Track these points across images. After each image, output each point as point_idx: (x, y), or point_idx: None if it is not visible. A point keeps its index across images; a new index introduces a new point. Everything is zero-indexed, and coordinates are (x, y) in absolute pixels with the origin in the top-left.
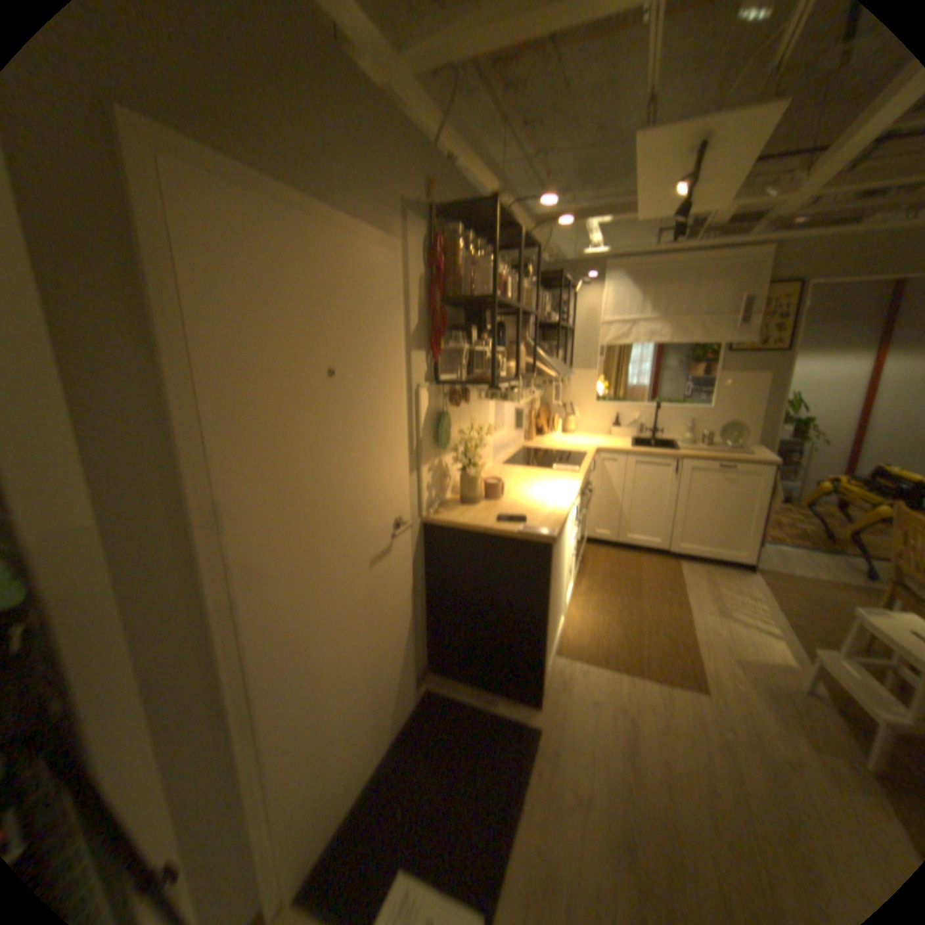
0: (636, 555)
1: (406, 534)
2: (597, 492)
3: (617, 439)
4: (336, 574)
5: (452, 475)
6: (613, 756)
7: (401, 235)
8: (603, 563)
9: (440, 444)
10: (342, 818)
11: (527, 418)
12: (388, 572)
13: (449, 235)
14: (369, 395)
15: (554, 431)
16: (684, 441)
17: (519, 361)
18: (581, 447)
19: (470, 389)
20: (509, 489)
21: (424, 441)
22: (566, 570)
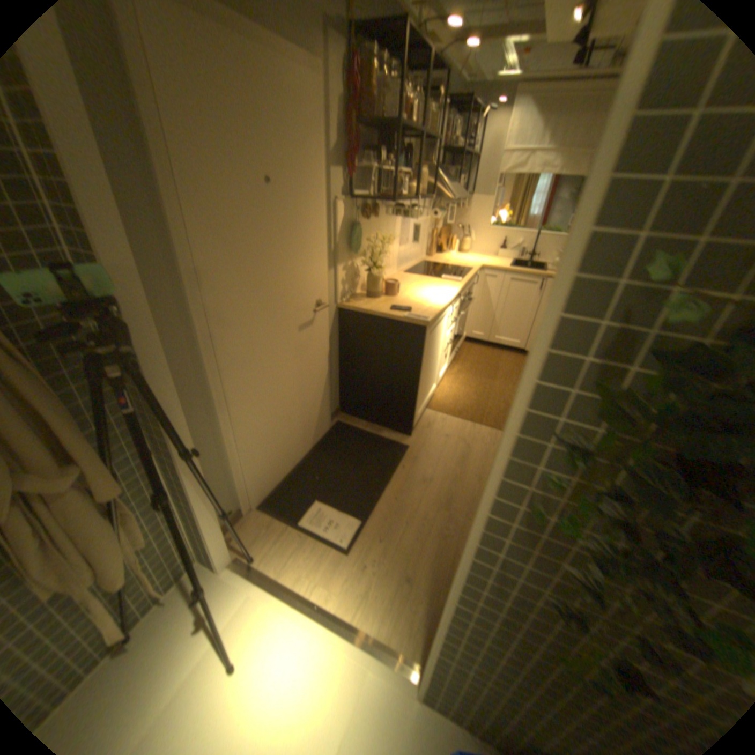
0: (499, 352)
1: (324, 314)
2: (477, 302)
3: (500, 260)
4: (274, 331)
5: (361, 276)
6: (449, 461)
7: (322, 55)
8: (473, 355)
9: (352, 250)
10: (283, 478)
11: (429, 237)
12: (311, 338)
13: (366, 54)
14: (296, 202)
15: (451, 250)
16: (554, 265)
17: (420, 183)
18: (469, 265)
19: (379, 205)
20: (403, 290)
21: (339, 245)
22: (440, 352)
